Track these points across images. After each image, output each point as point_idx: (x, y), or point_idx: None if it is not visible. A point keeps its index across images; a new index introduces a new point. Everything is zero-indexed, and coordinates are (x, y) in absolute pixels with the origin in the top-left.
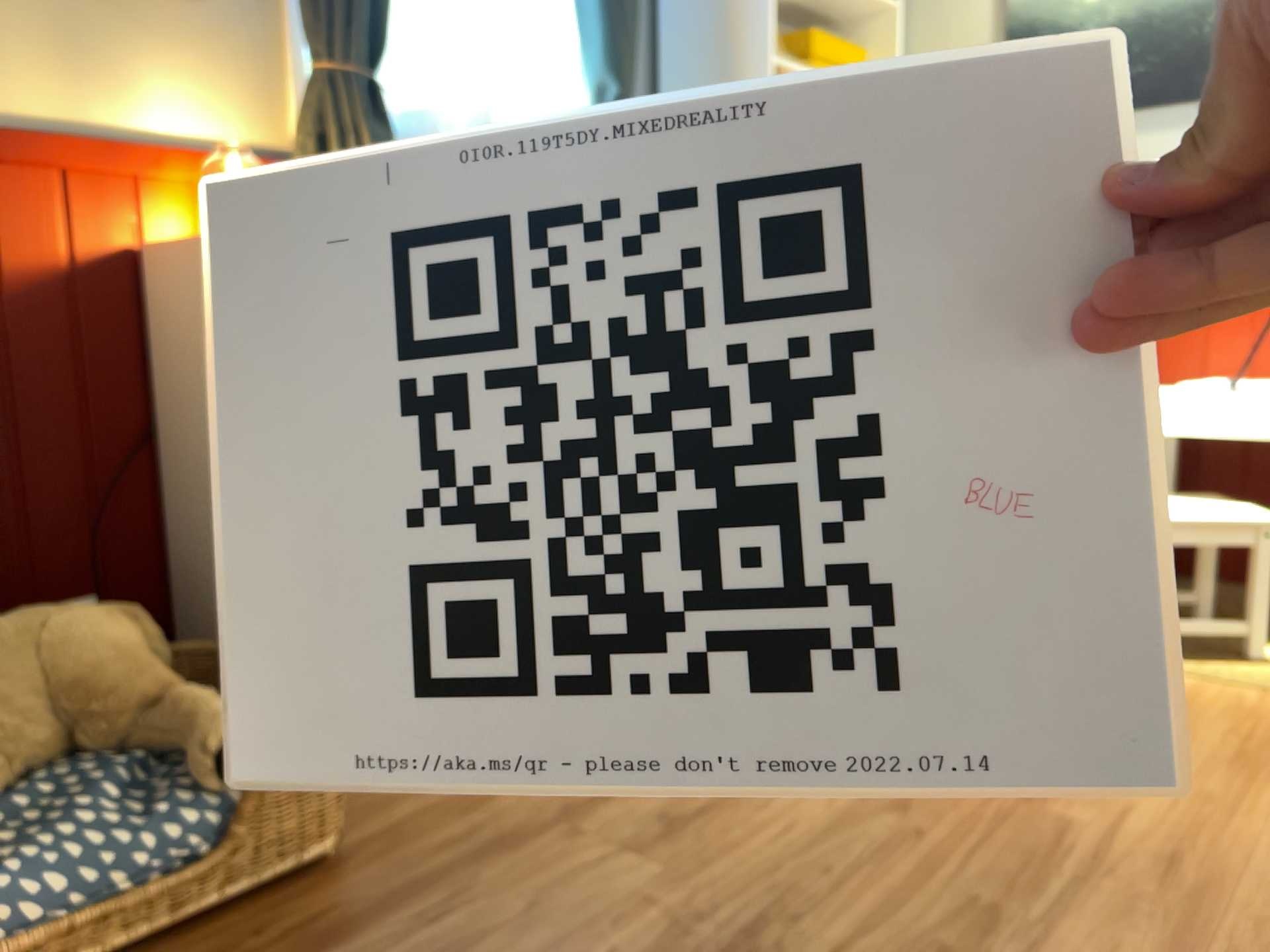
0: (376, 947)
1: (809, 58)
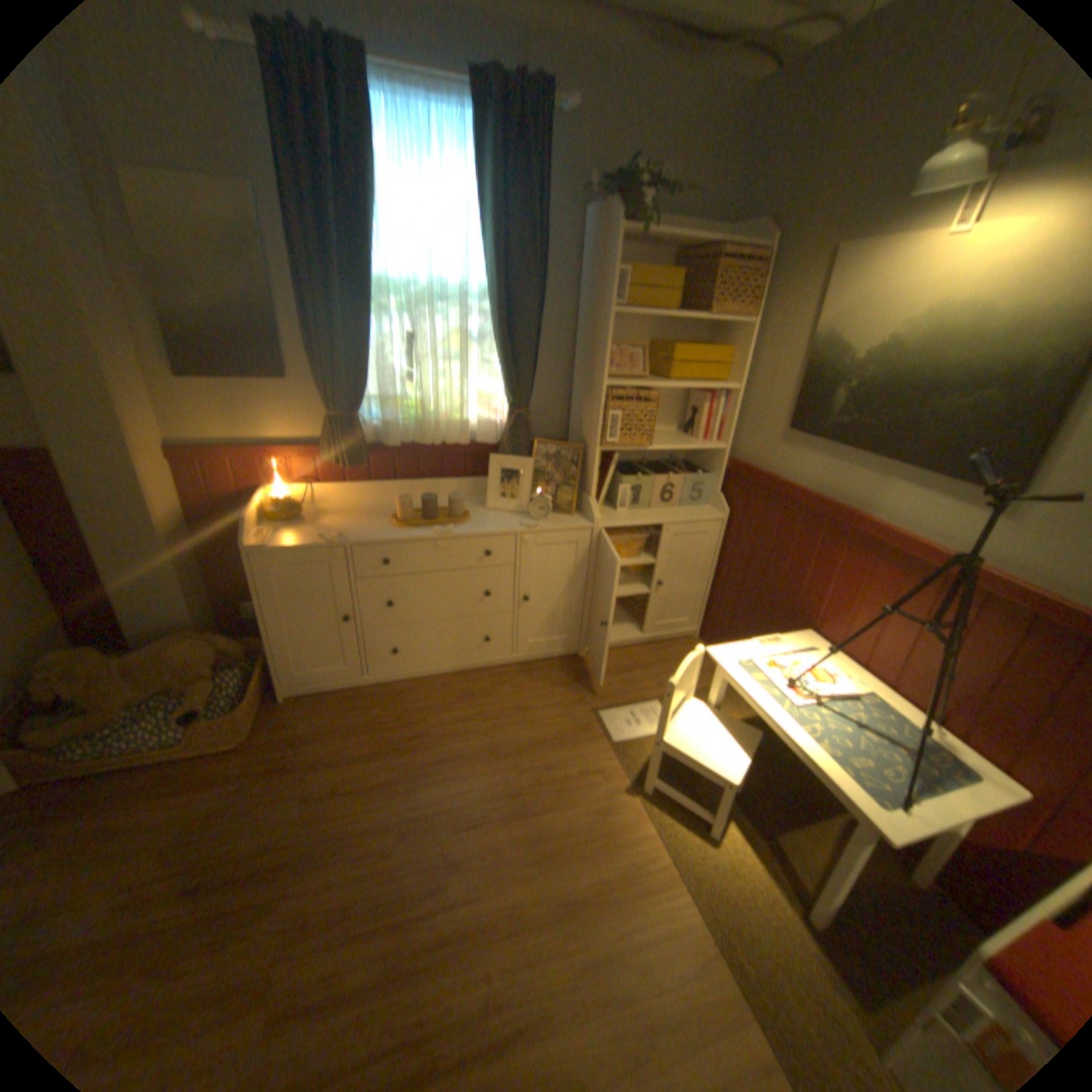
0: (201, 802)
1: (671, 364)
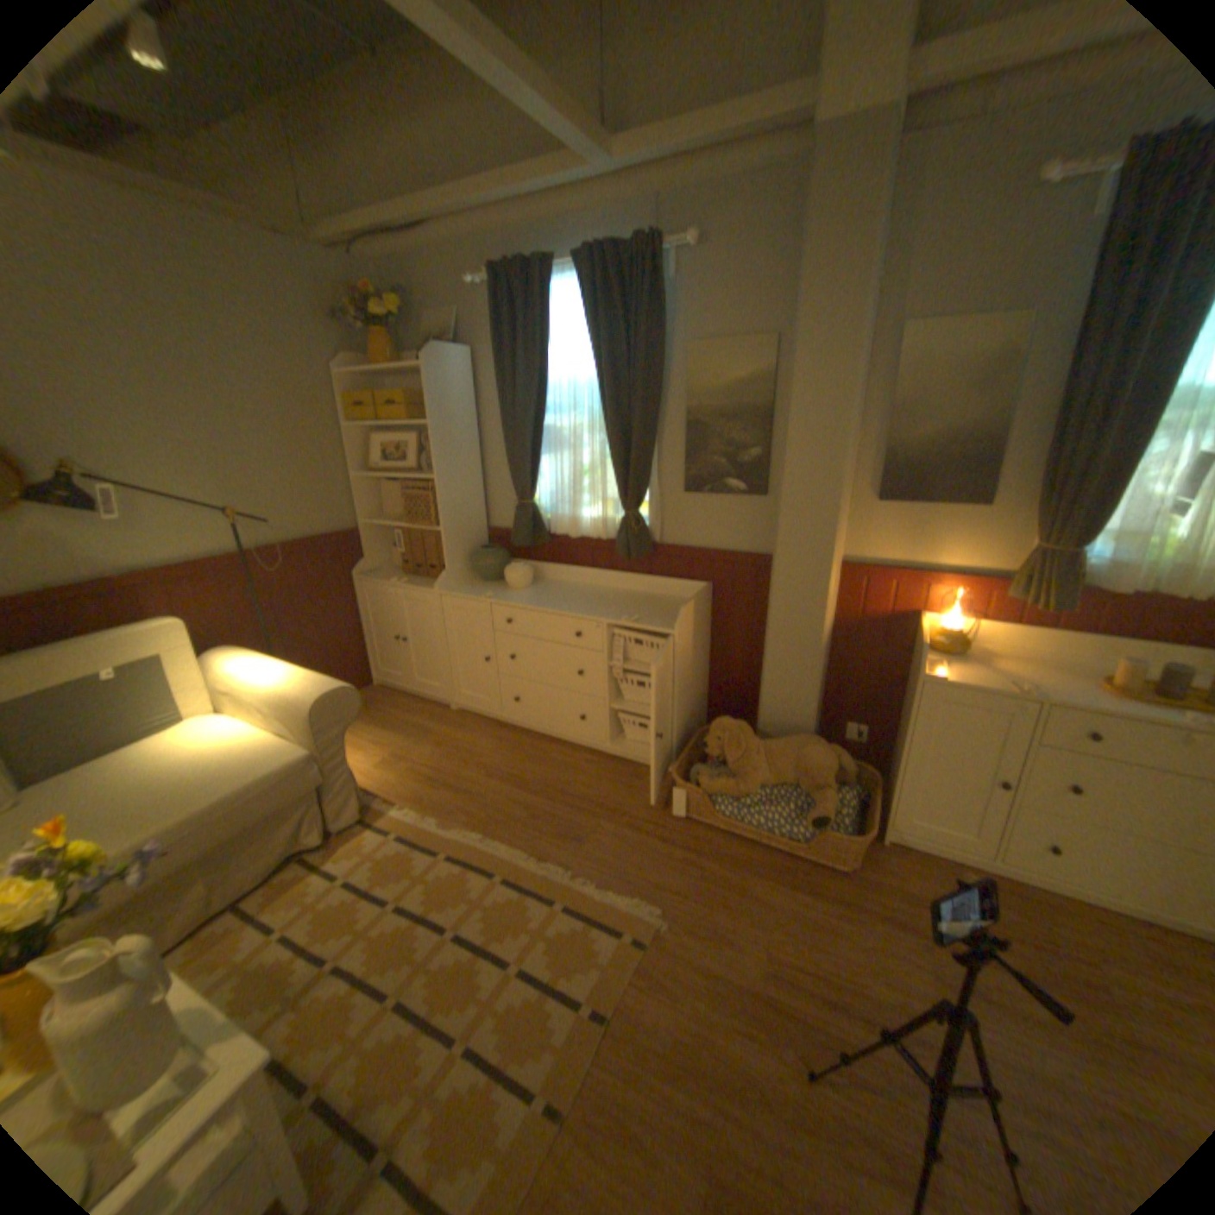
0: (822, 912)
1: None
